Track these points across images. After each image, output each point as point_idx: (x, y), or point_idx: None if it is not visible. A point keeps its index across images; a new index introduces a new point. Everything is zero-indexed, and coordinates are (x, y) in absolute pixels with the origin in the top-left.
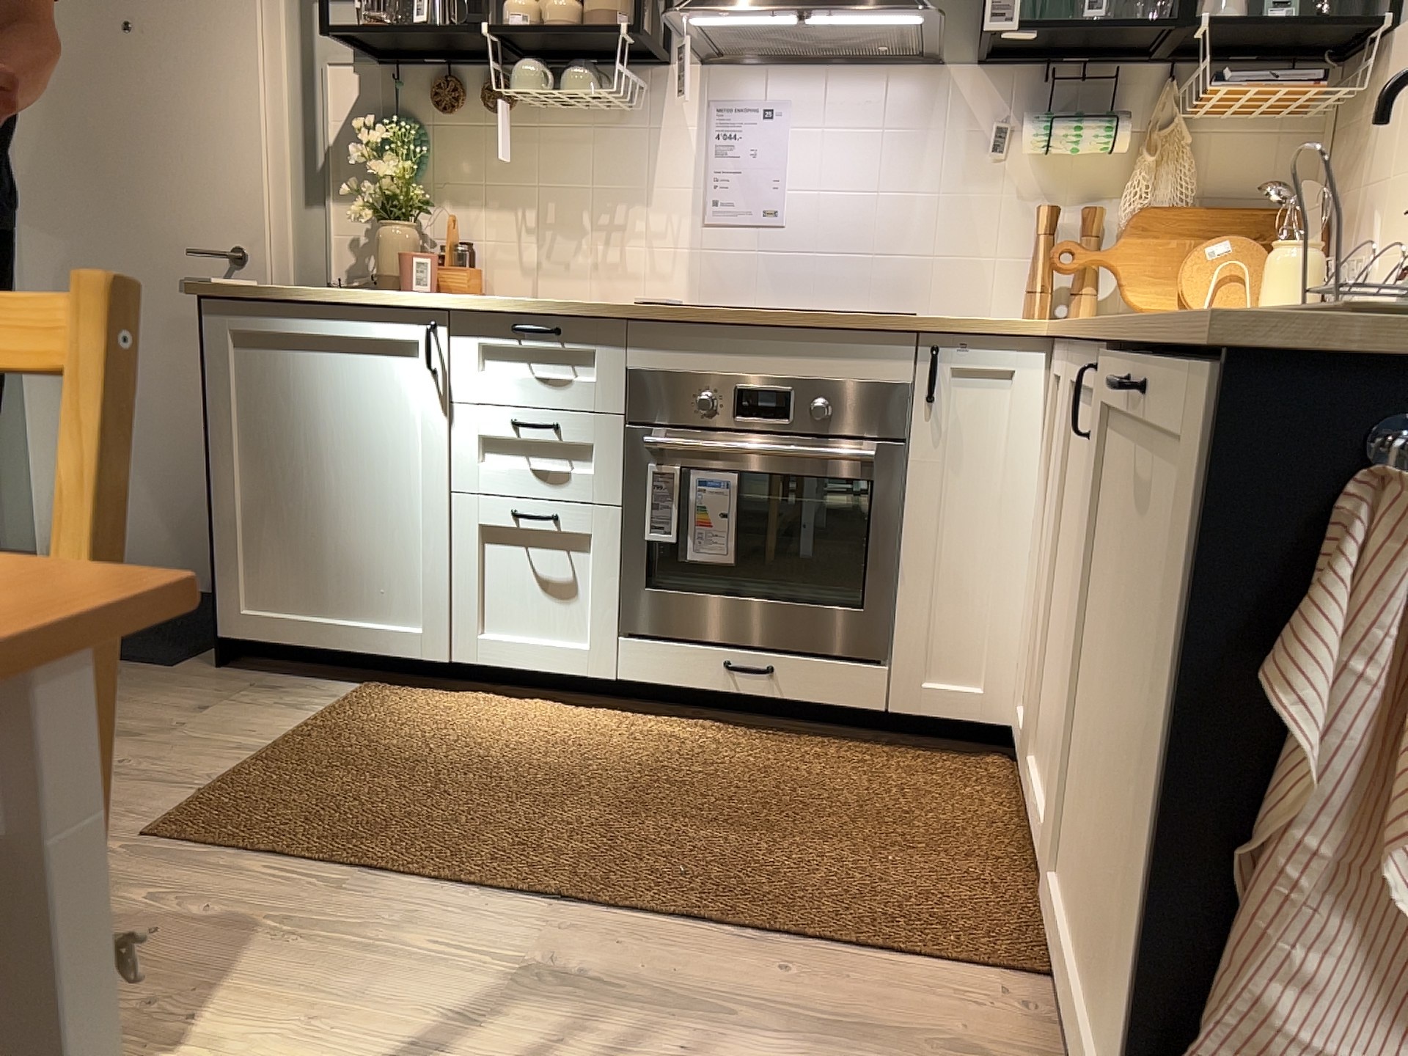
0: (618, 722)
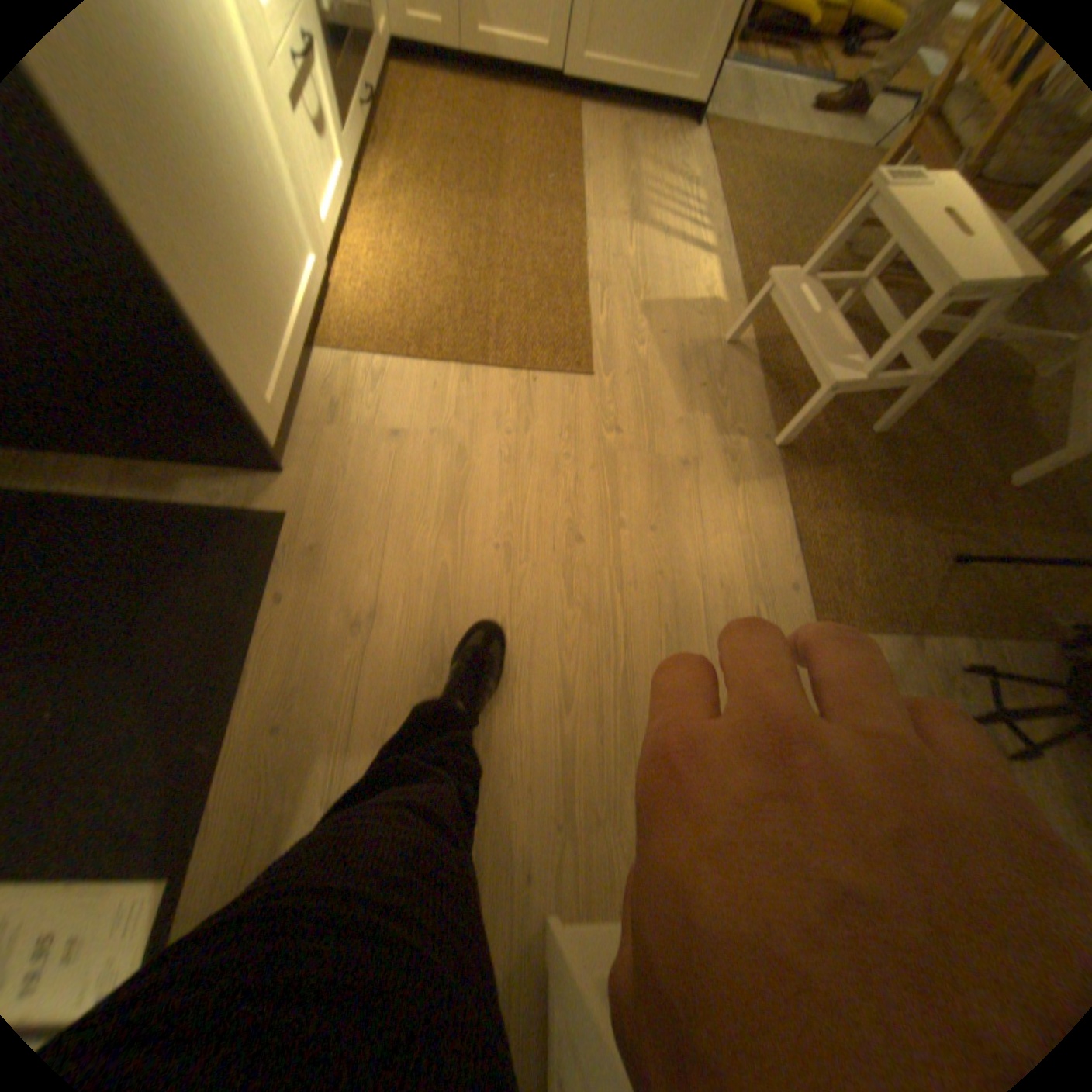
0: (365, 202)
